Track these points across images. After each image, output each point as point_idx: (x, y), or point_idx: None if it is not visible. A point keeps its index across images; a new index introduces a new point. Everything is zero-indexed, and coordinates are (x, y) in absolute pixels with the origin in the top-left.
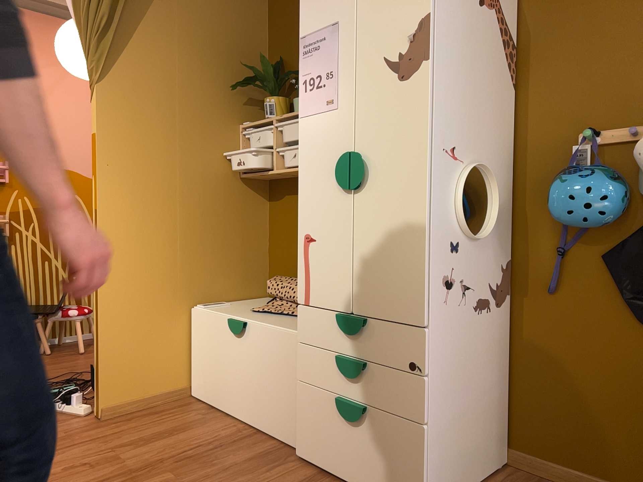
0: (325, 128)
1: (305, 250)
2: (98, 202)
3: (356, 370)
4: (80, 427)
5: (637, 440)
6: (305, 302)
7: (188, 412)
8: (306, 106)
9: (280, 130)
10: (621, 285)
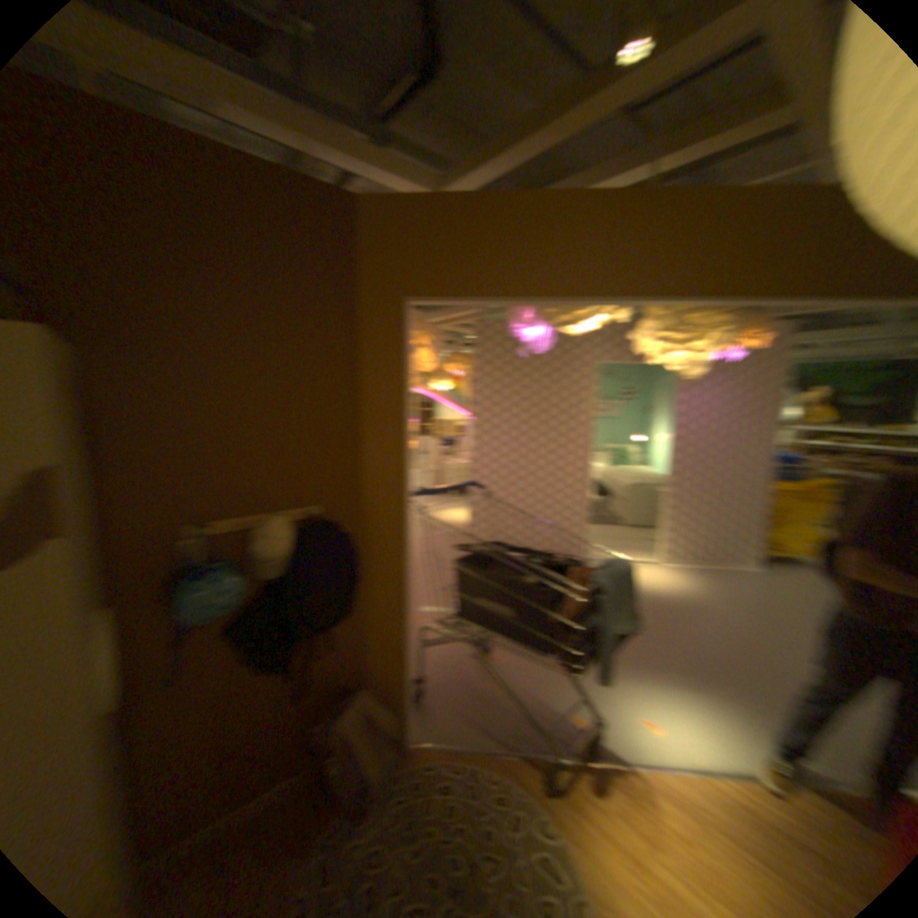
0: None
1: None
2: None
3: None
4: None
5: (252, 761)
6: None
7: None
8: None
9: None
10: (234, 656)
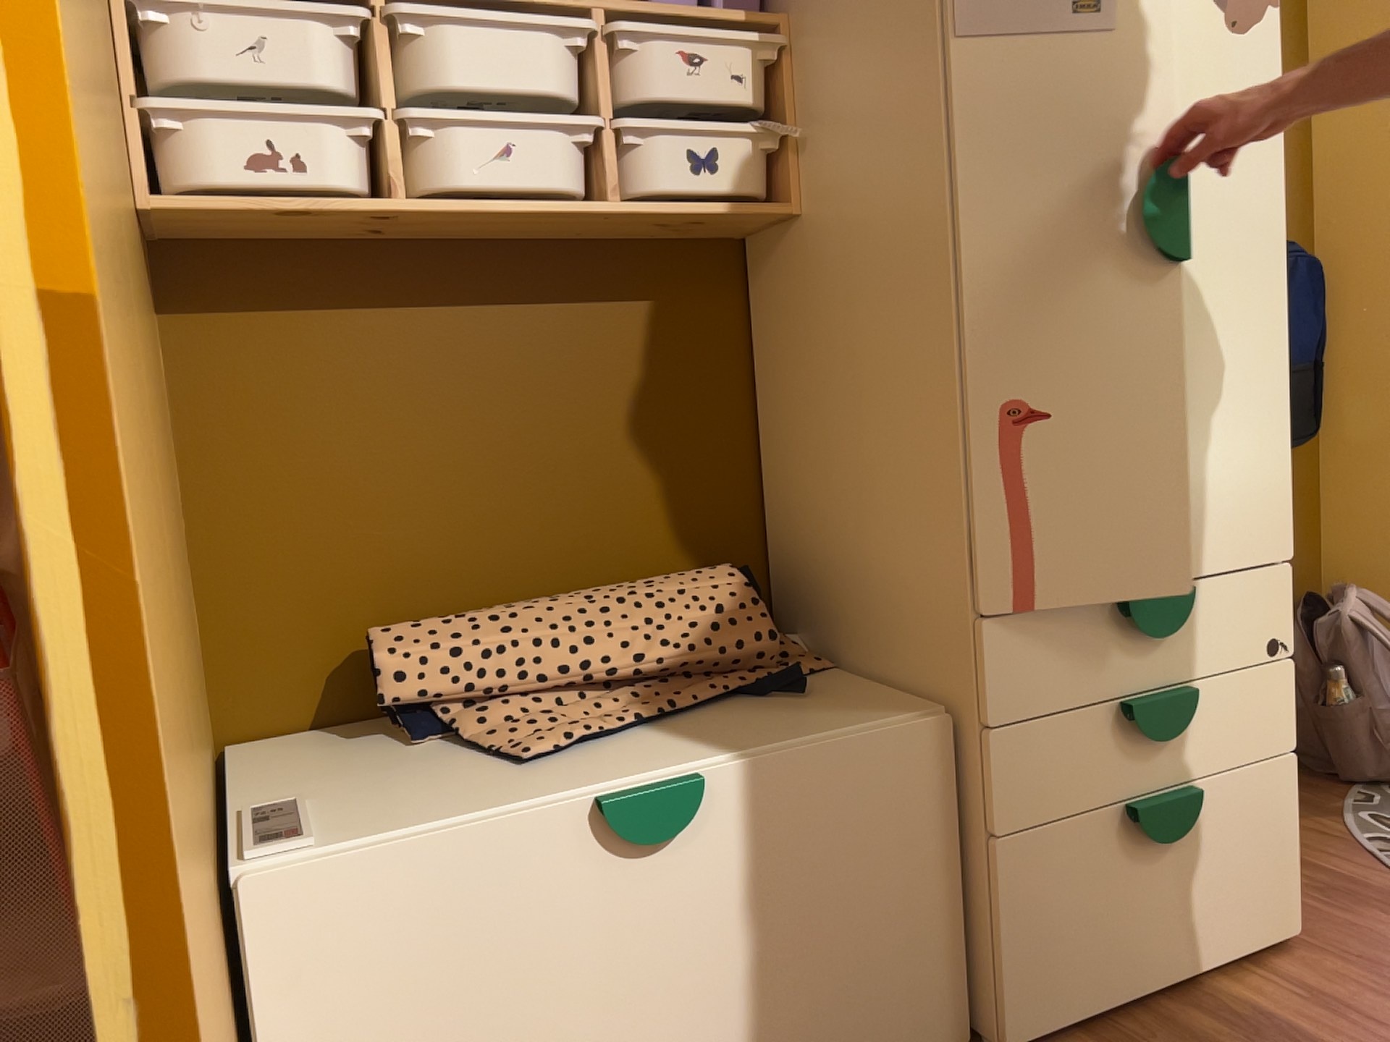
0: (1051, 96)
1: (1005, 450)
2: (59, 257)
3: (1187, 709)
4: None
5: None
6: (1012, 601)
7: None
8: (982, 9)
9: (401, 44)
10: None
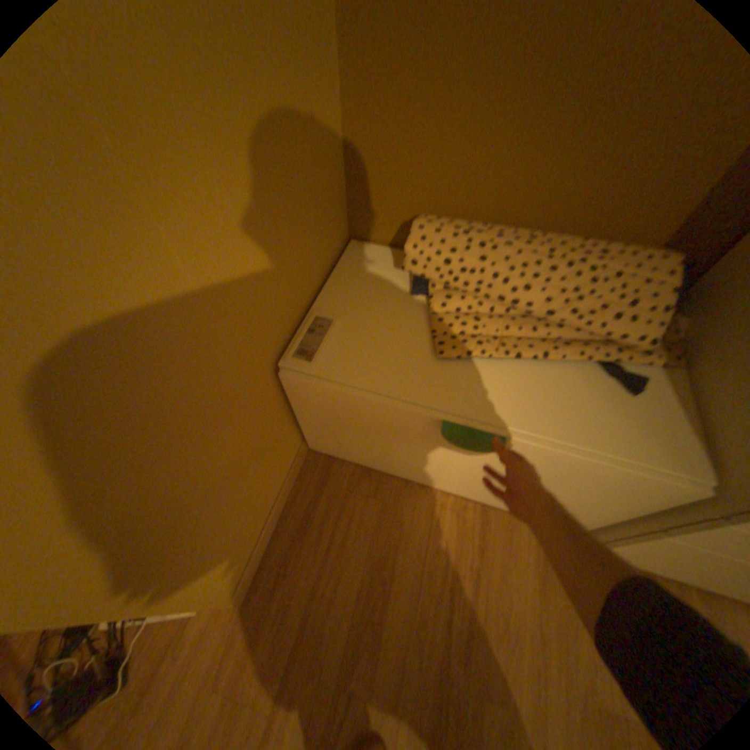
0: None
1: None
2: None
3: None
4: (225, 650)
5: None
6: None
7: (347, 499)
8: None
9: None
10: None
